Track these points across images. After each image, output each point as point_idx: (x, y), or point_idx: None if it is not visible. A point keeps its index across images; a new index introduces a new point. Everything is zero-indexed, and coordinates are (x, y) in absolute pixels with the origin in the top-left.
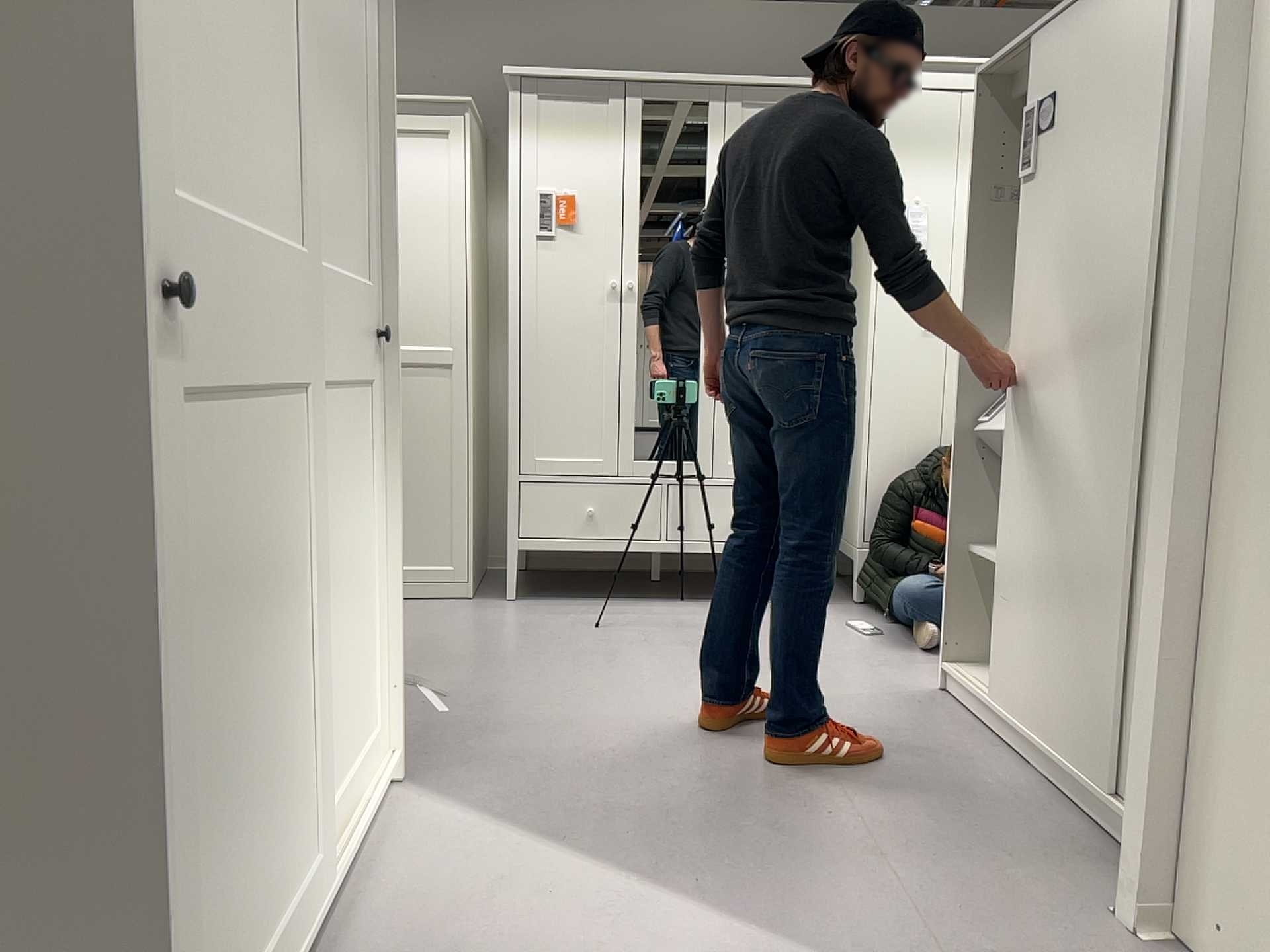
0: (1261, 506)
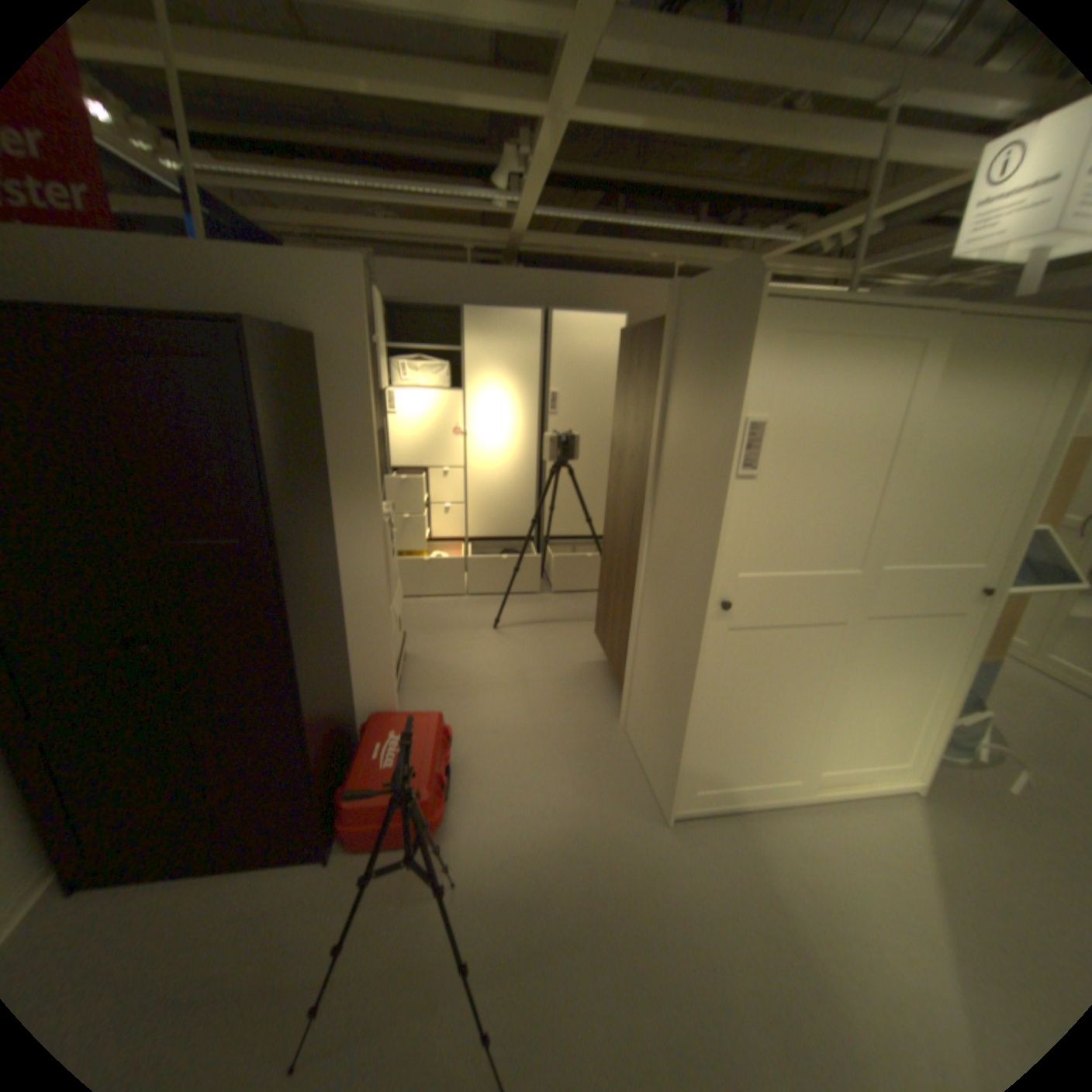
0: None
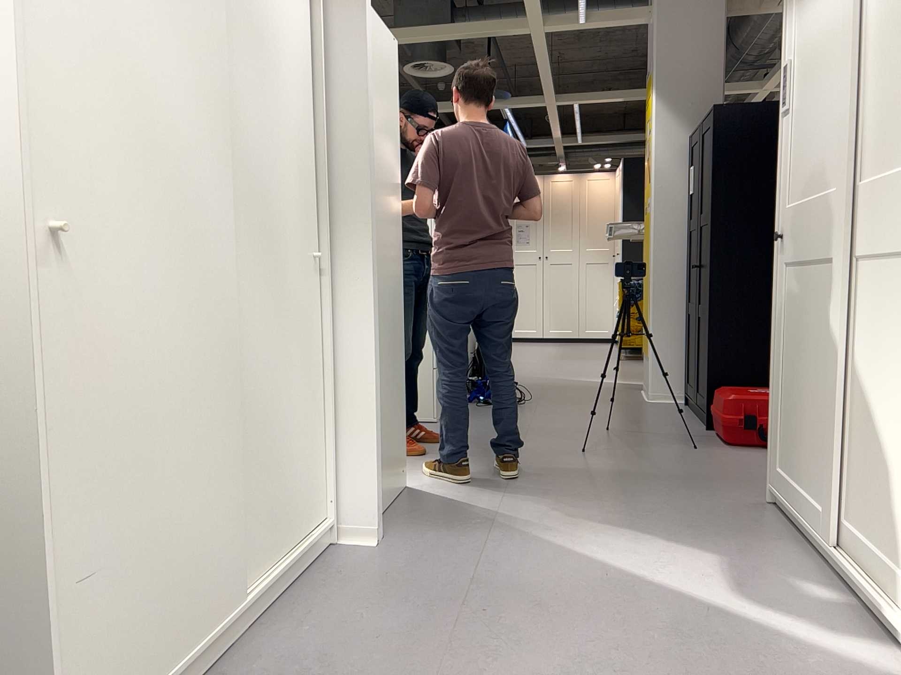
0: (376, 305)
